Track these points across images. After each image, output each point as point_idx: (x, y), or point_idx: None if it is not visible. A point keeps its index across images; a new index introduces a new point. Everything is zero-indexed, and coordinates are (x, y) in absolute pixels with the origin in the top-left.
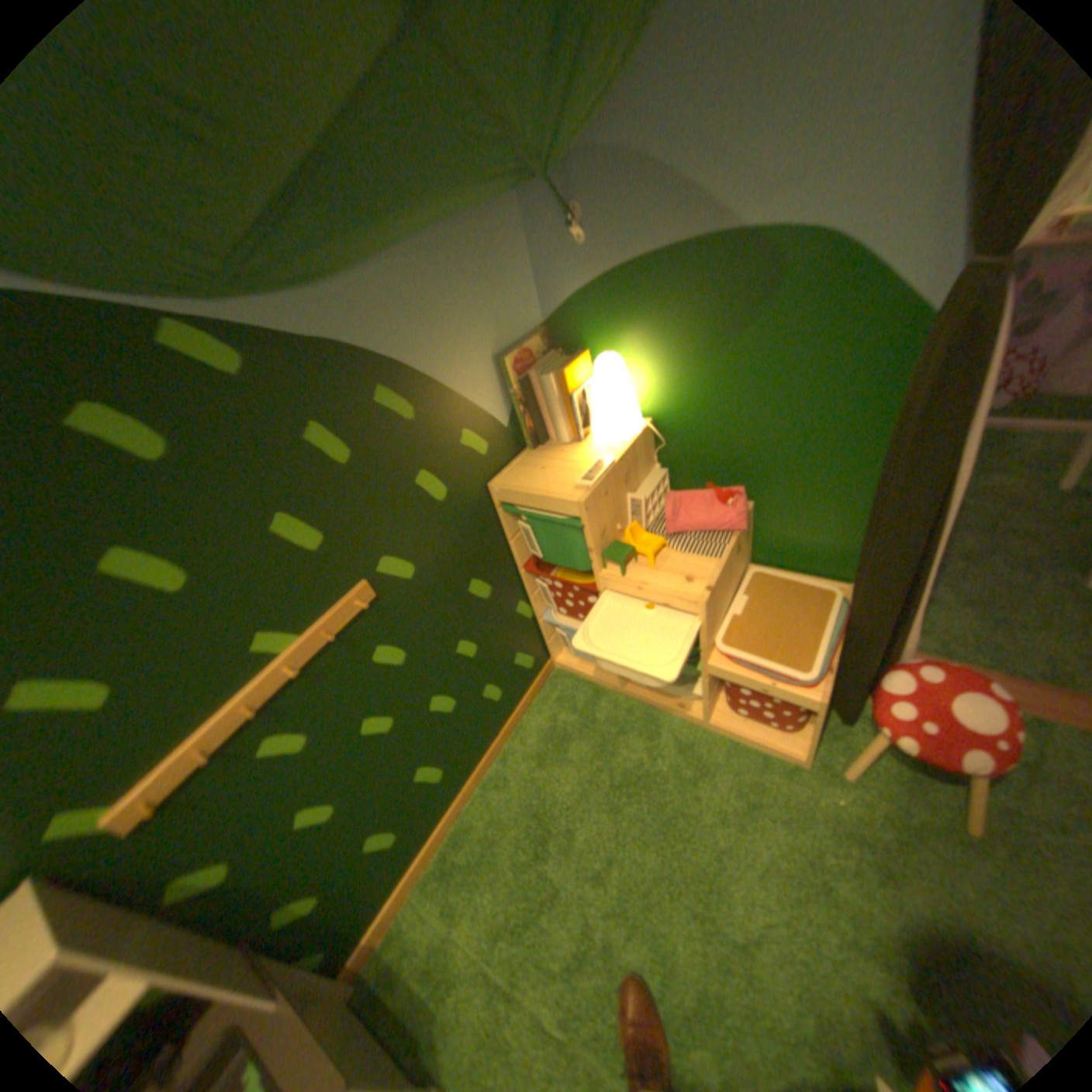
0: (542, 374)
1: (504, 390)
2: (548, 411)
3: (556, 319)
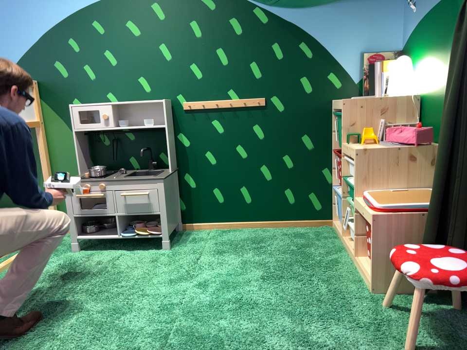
0: (378, 64)
1: (360, 68)
2: (375, 81)
3: (404, 48)
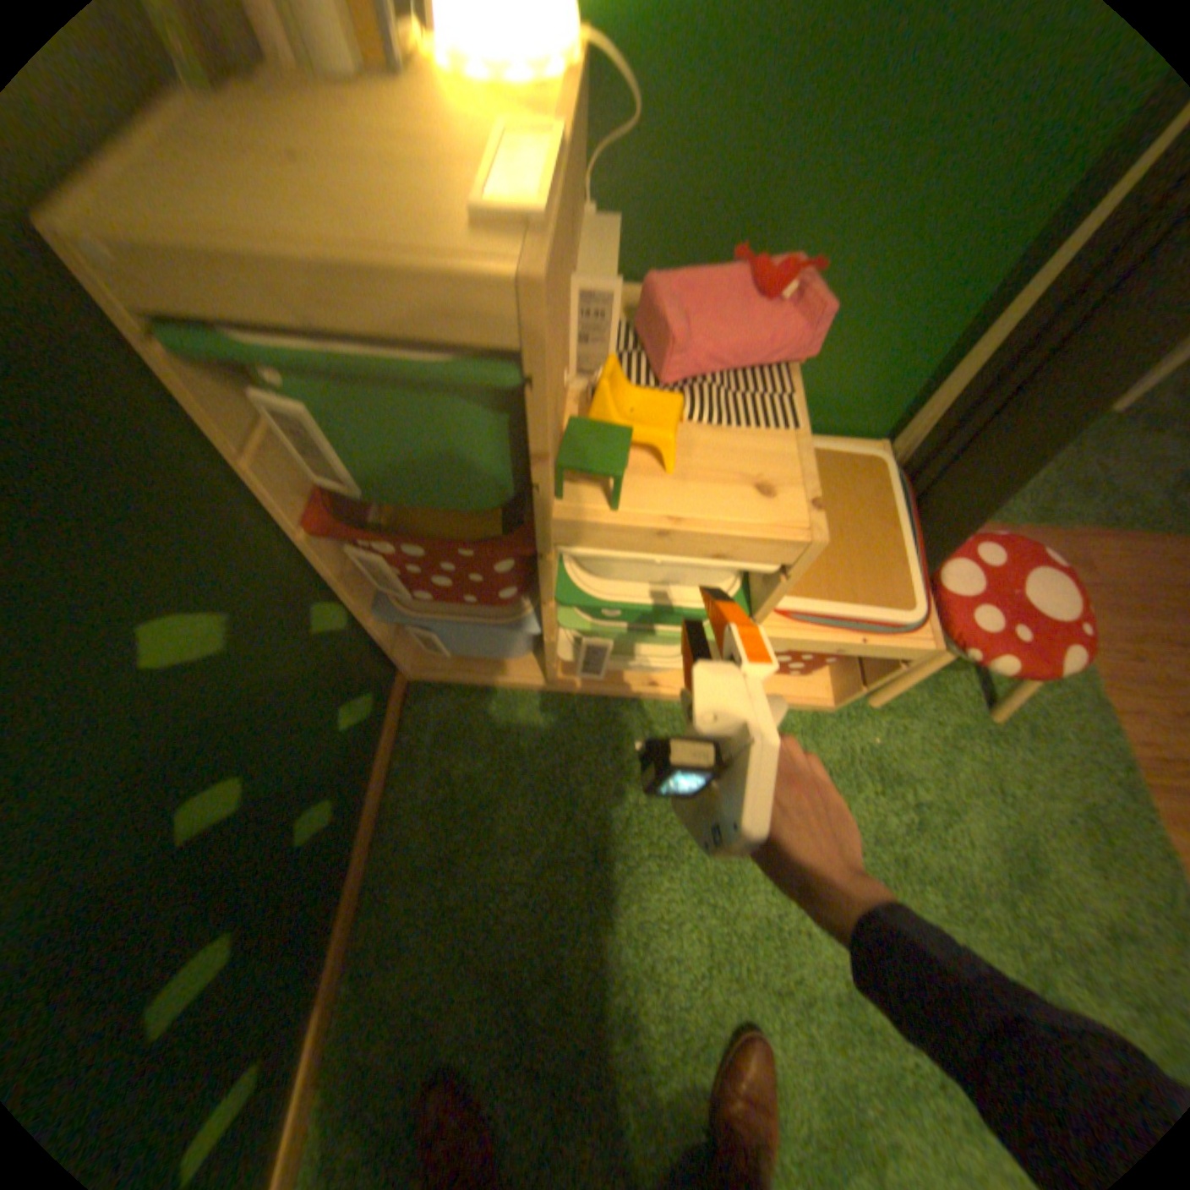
0: None
1: None
2: None
3: None
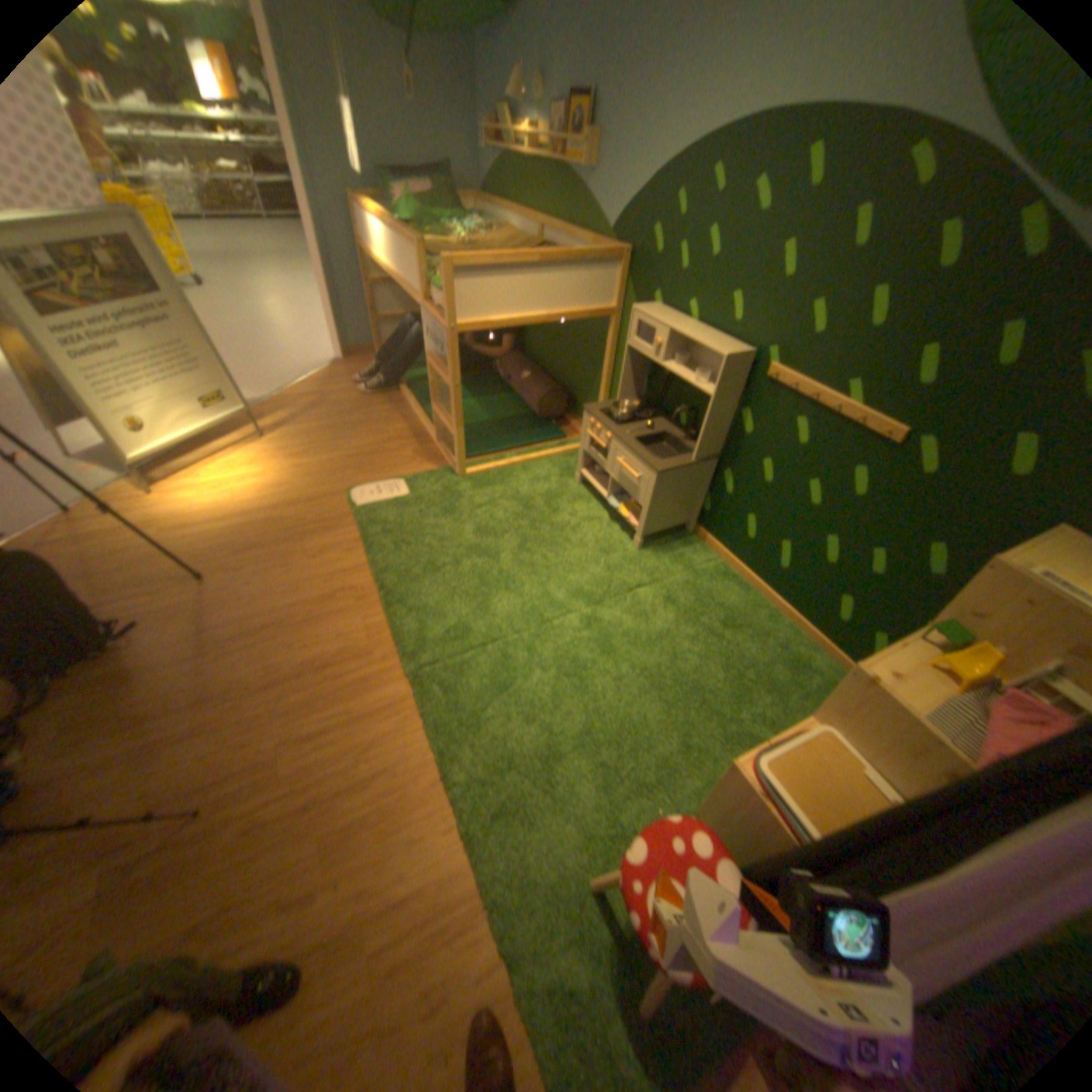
0: None
1: None
2: None
3: None
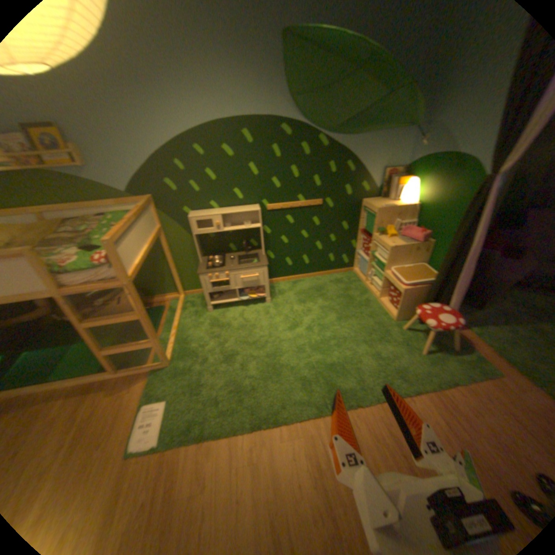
0: (395, 177)
1: (382, 178)
2: (392, 189)
3: (411, 165)
